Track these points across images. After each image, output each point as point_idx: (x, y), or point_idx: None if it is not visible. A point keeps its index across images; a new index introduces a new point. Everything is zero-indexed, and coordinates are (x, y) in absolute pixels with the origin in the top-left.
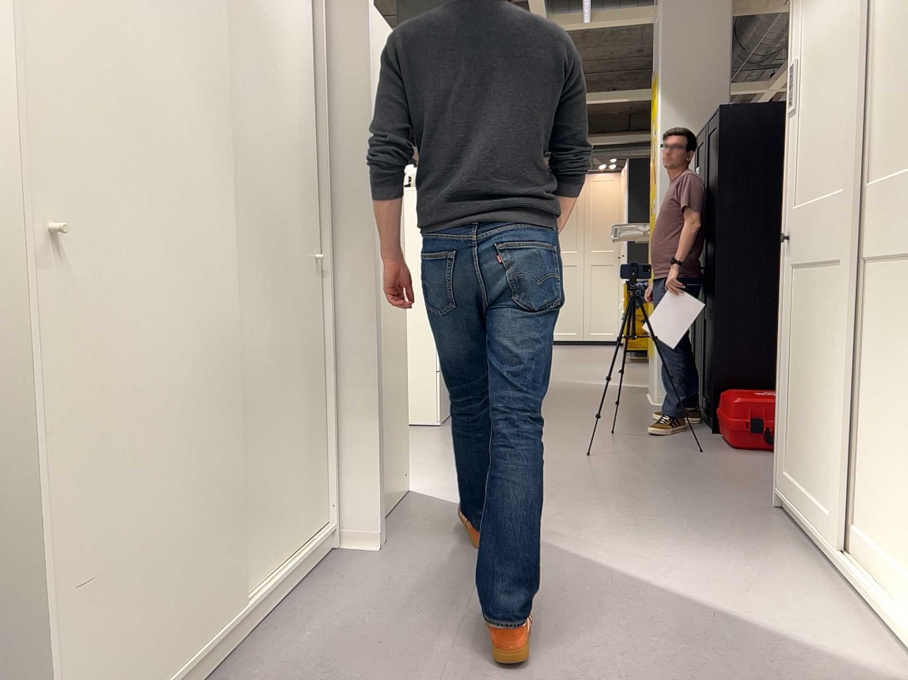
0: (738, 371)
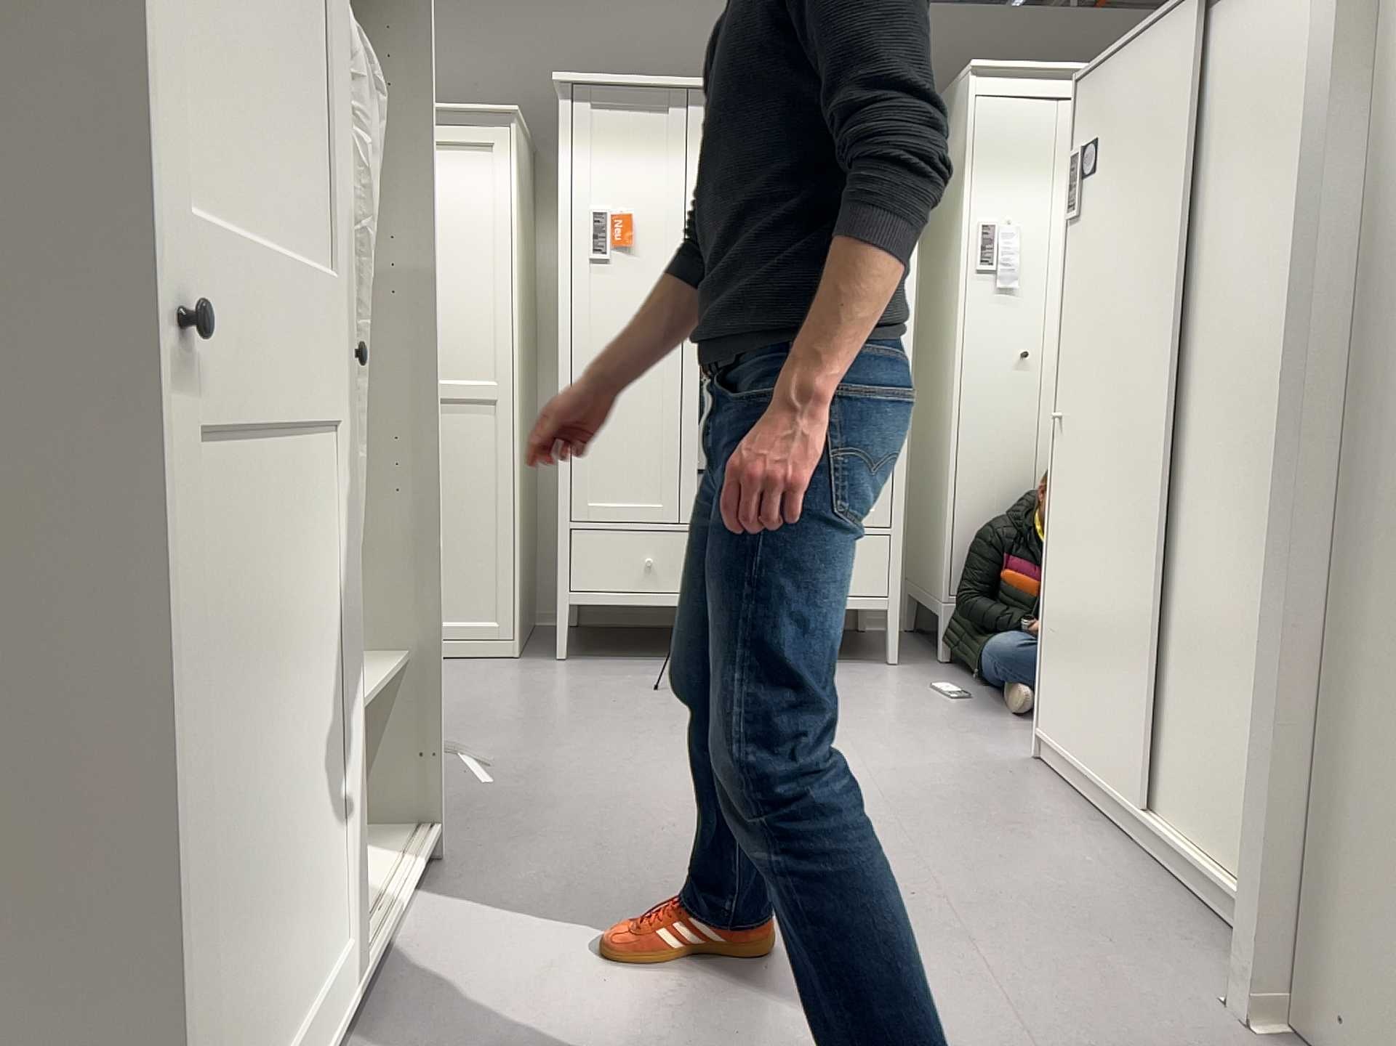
0: None
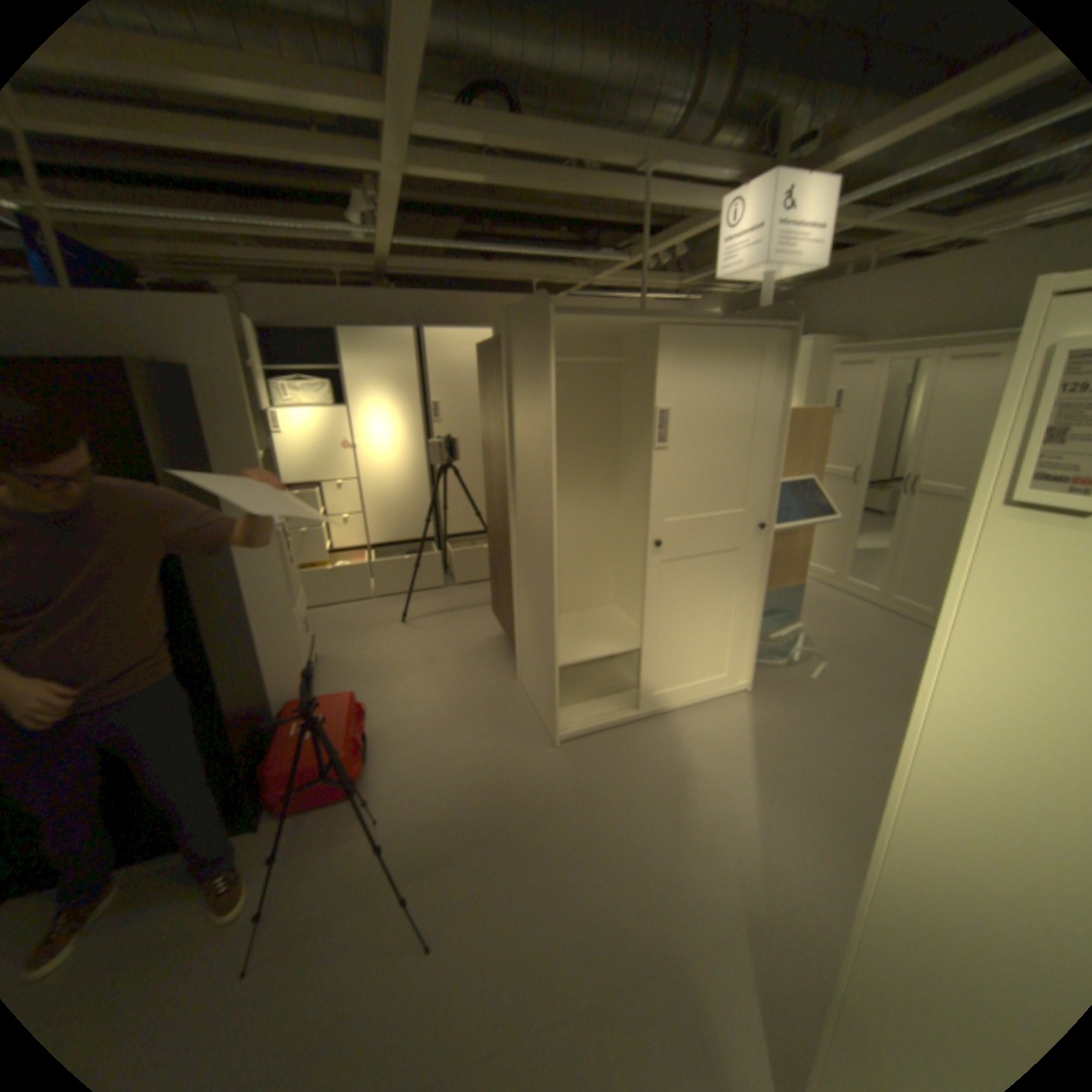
0: (253, 732)
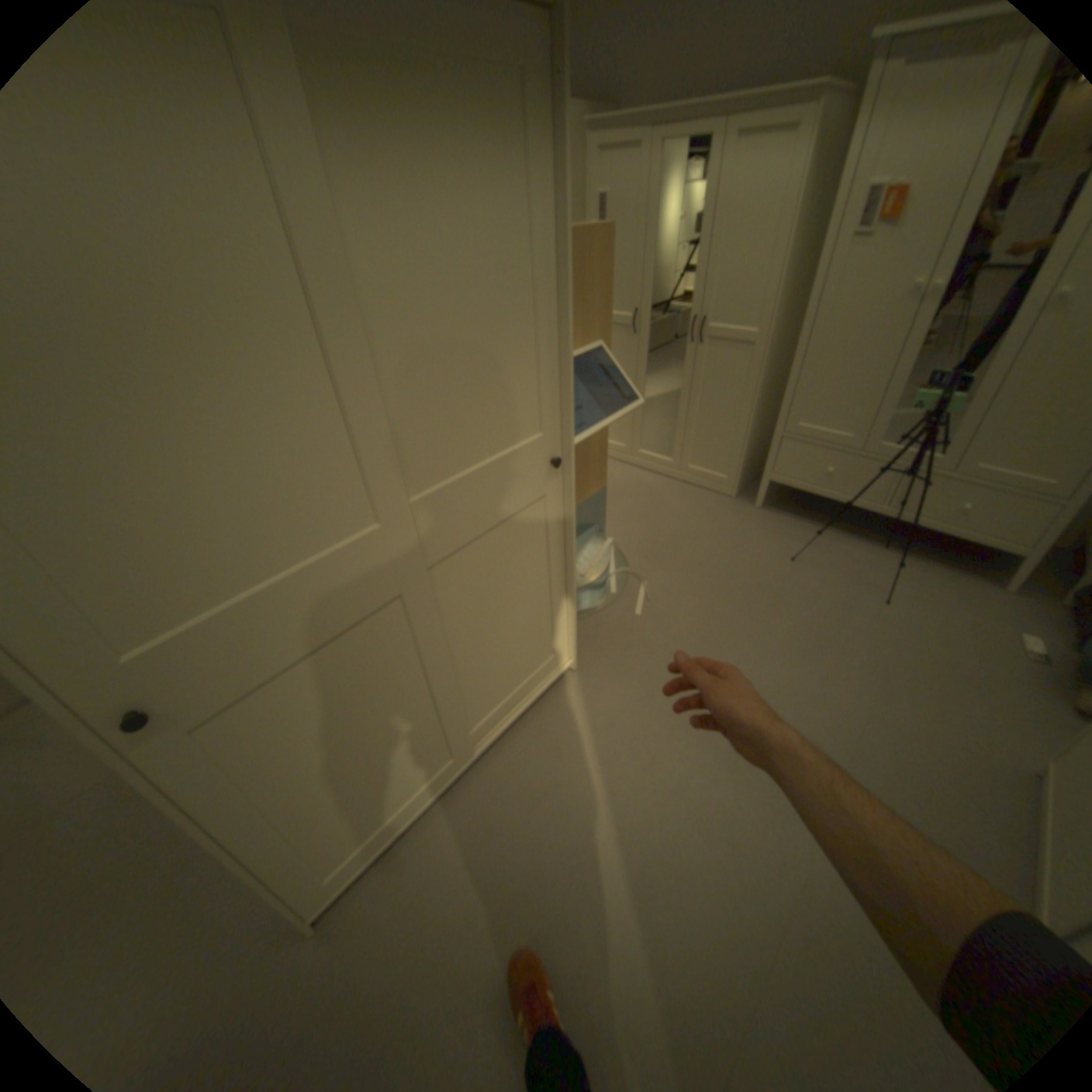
0: None
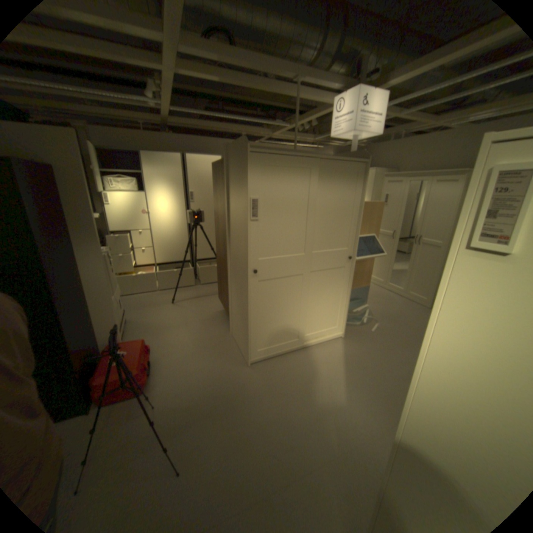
0: (86, 362)
